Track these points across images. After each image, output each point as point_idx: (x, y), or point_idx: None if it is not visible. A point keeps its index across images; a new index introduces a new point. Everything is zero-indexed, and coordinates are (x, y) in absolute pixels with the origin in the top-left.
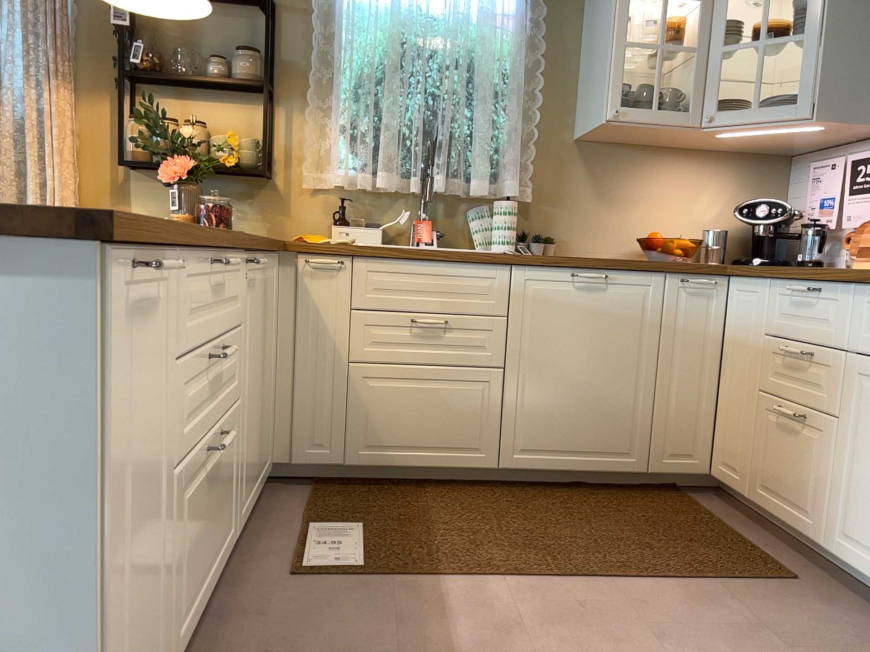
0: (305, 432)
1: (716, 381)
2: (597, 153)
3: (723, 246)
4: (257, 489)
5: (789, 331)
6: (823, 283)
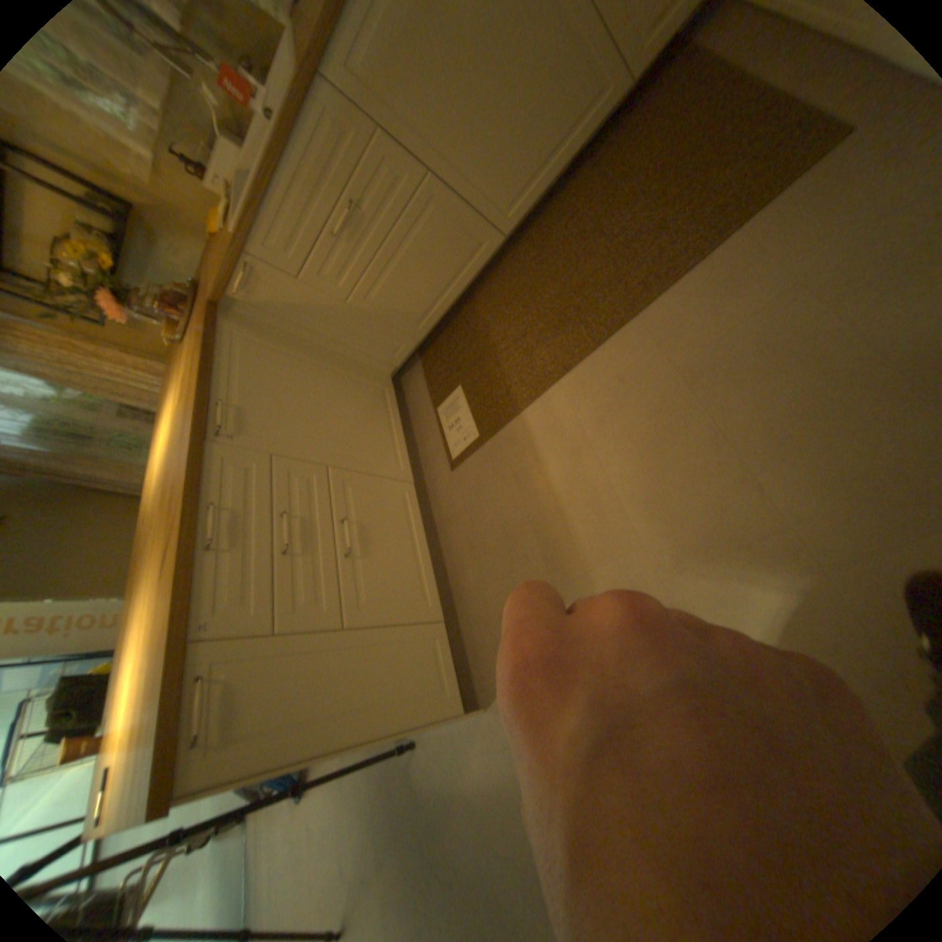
0: (383, 351)
1: None
2: None
3: None
4: (398, 424)
5: None
6: None
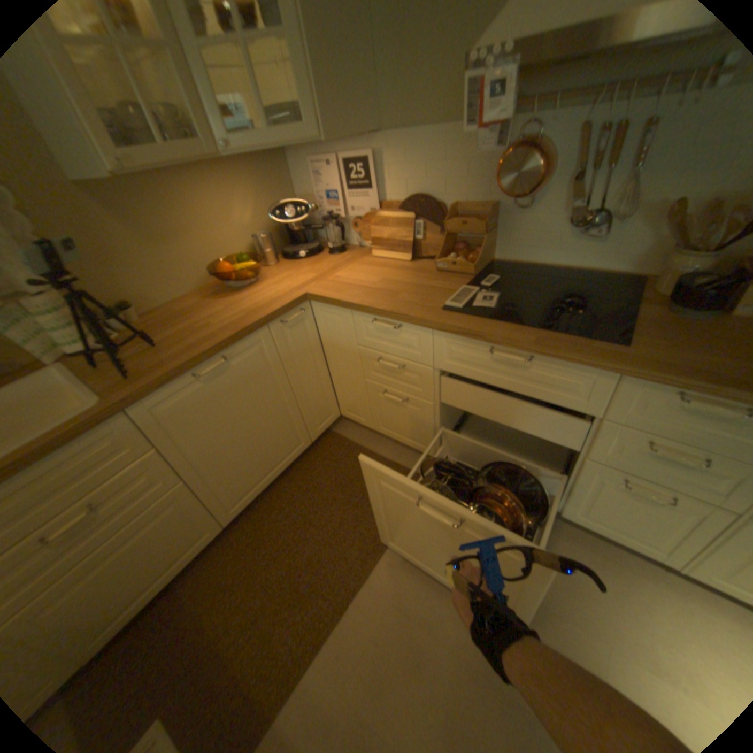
0: None
1: (326, 369)
2: (111, 192)
3: (273, 249)
4: None
5: (378, 346)
6: (404, 323)
